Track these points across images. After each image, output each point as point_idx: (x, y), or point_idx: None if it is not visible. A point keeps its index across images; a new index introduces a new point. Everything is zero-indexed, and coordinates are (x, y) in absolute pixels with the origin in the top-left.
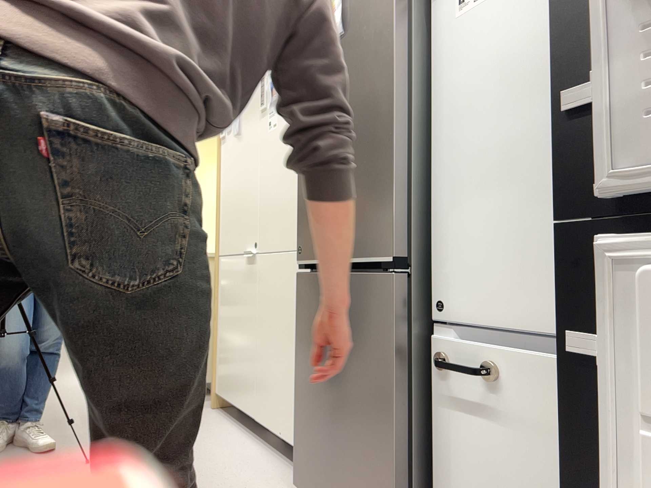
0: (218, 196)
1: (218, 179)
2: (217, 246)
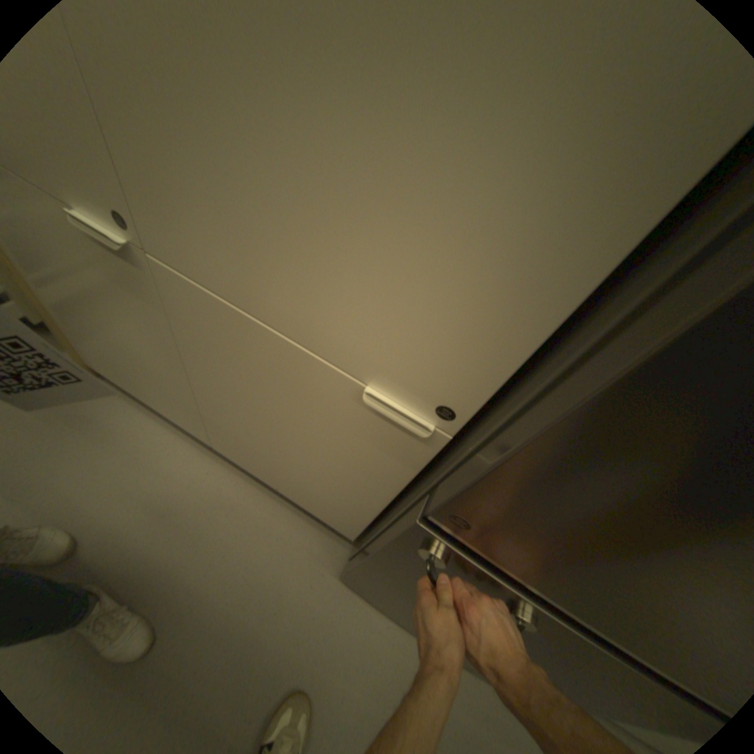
0: None
1: None
2: None
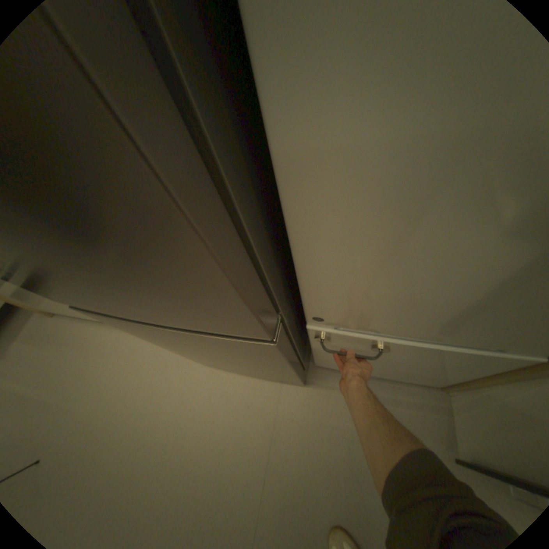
0: None
1: None
2: None
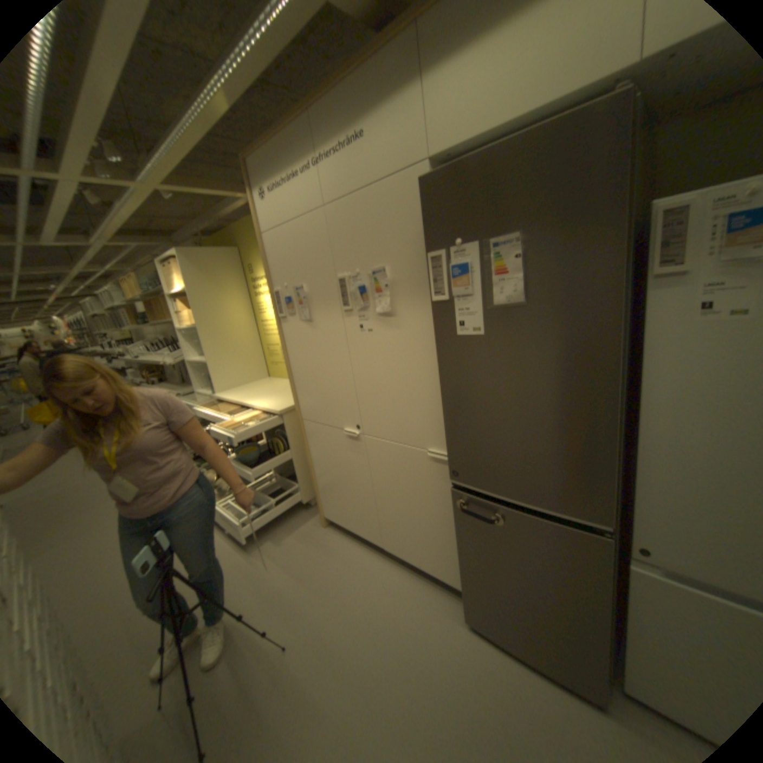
0: (289, 369)
1: (286, 354)
2: (299, 411)
